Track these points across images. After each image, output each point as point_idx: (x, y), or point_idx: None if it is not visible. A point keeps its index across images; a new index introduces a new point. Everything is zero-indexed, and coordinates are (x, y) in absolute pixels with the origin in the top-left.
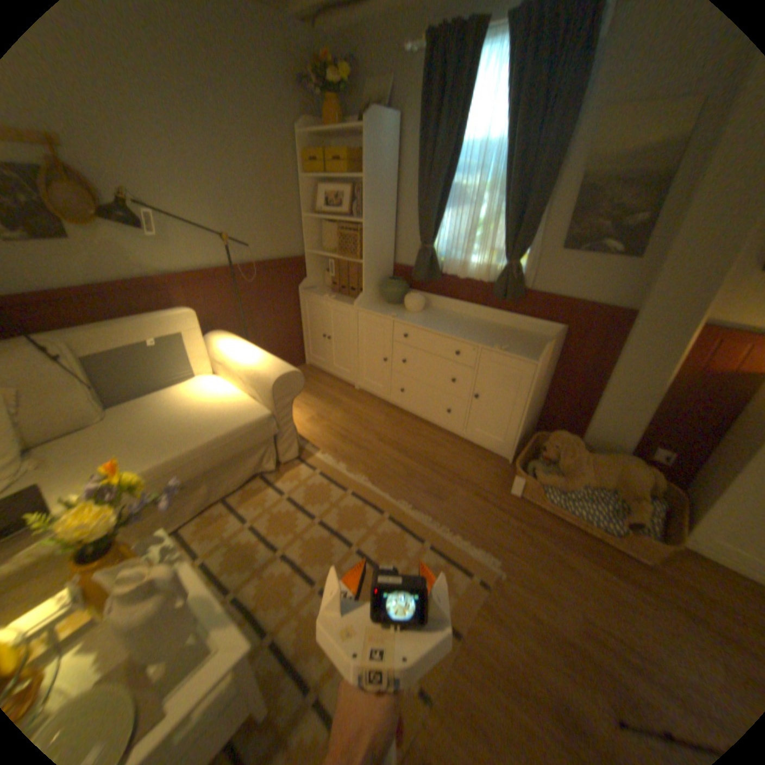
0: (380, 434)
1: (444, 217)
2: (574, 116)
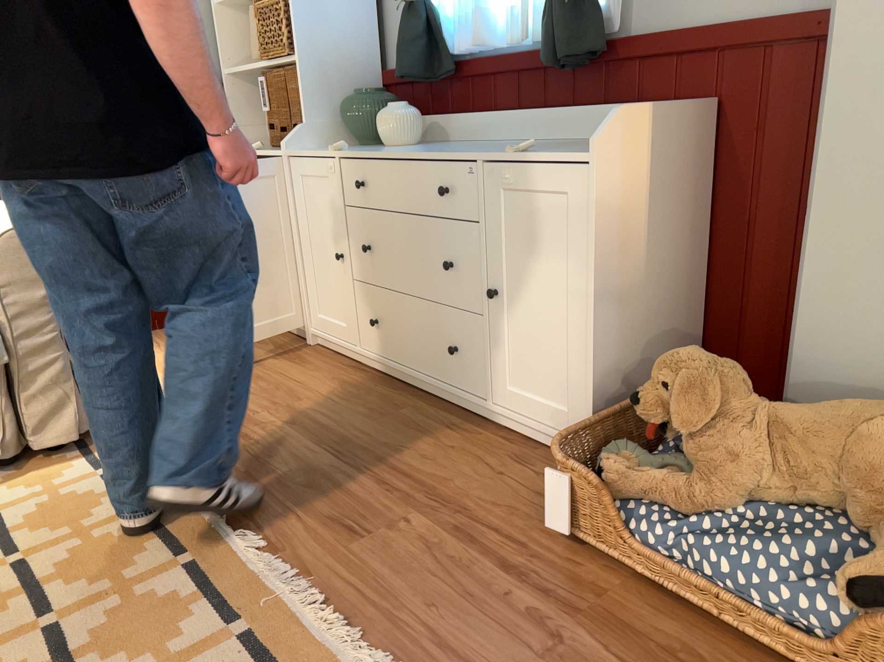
0: (298, 415)
1: None
2: None
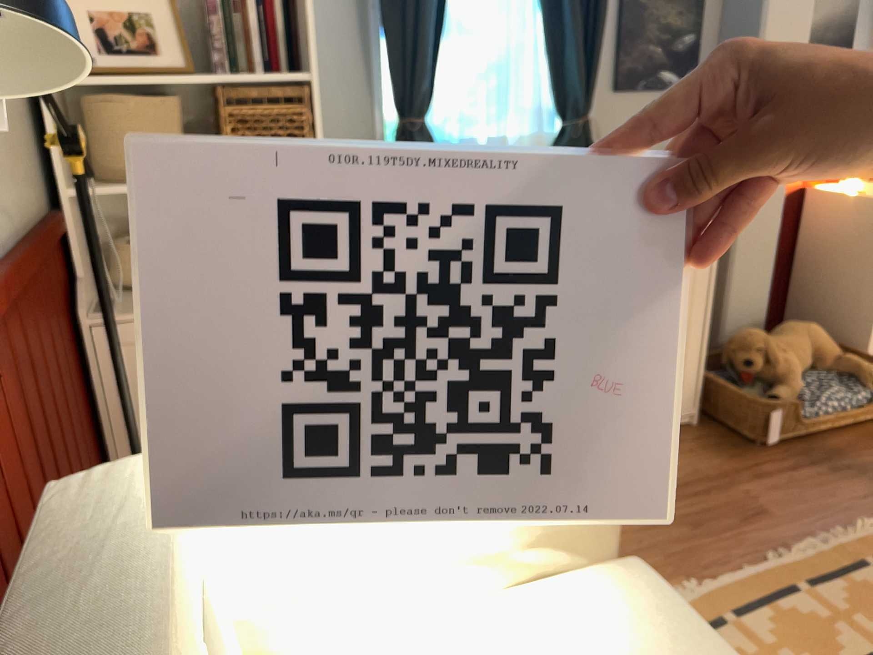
0: None
1: (439, 59)
2: None
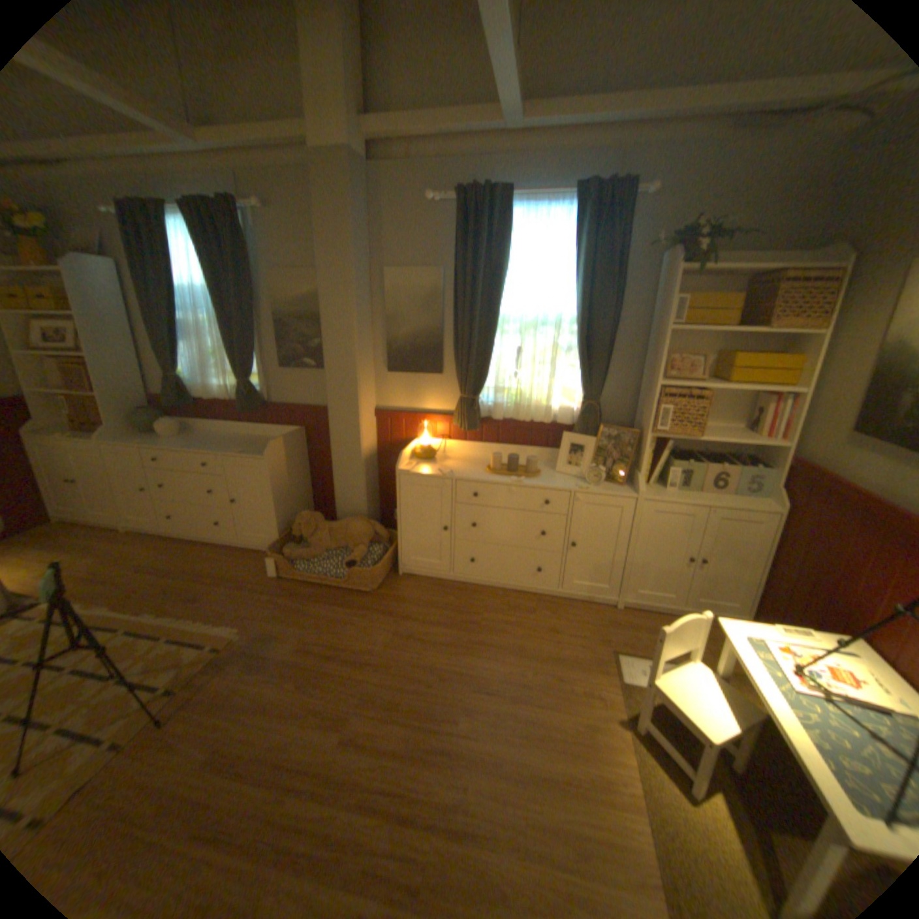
0: (138, 569)
1: (176, 349)
2: (246, 275)
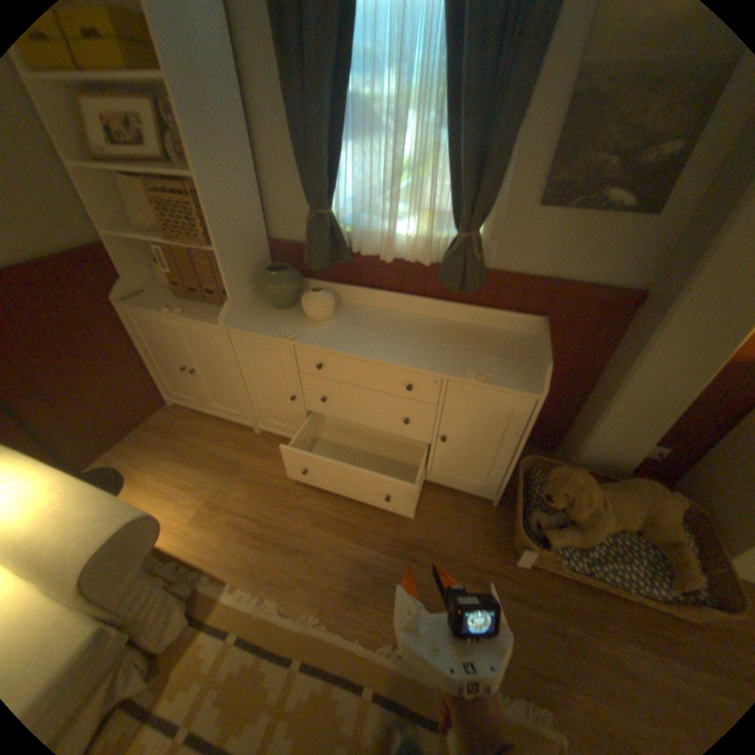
0: (314, 514)
1: (343, 158)
2: None
